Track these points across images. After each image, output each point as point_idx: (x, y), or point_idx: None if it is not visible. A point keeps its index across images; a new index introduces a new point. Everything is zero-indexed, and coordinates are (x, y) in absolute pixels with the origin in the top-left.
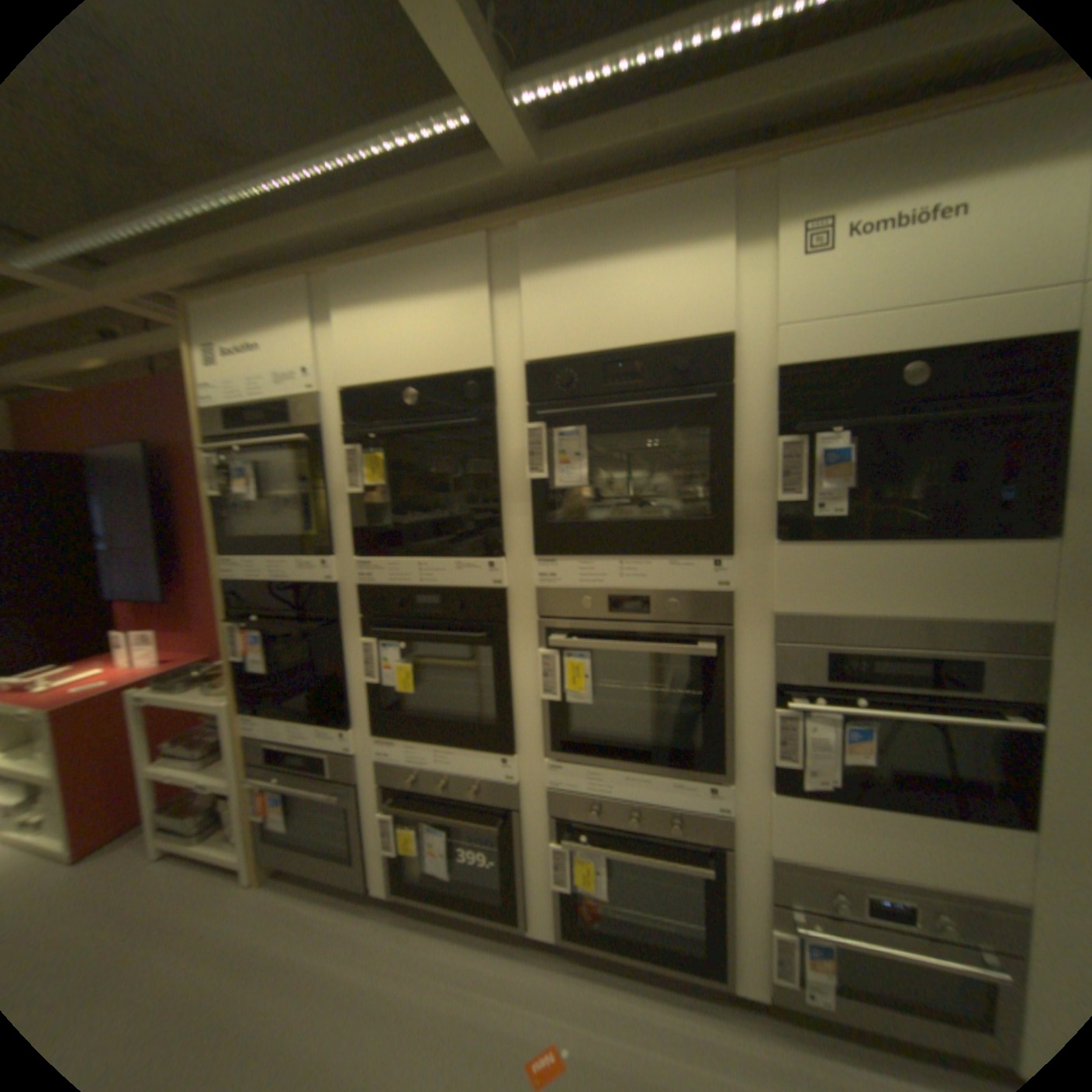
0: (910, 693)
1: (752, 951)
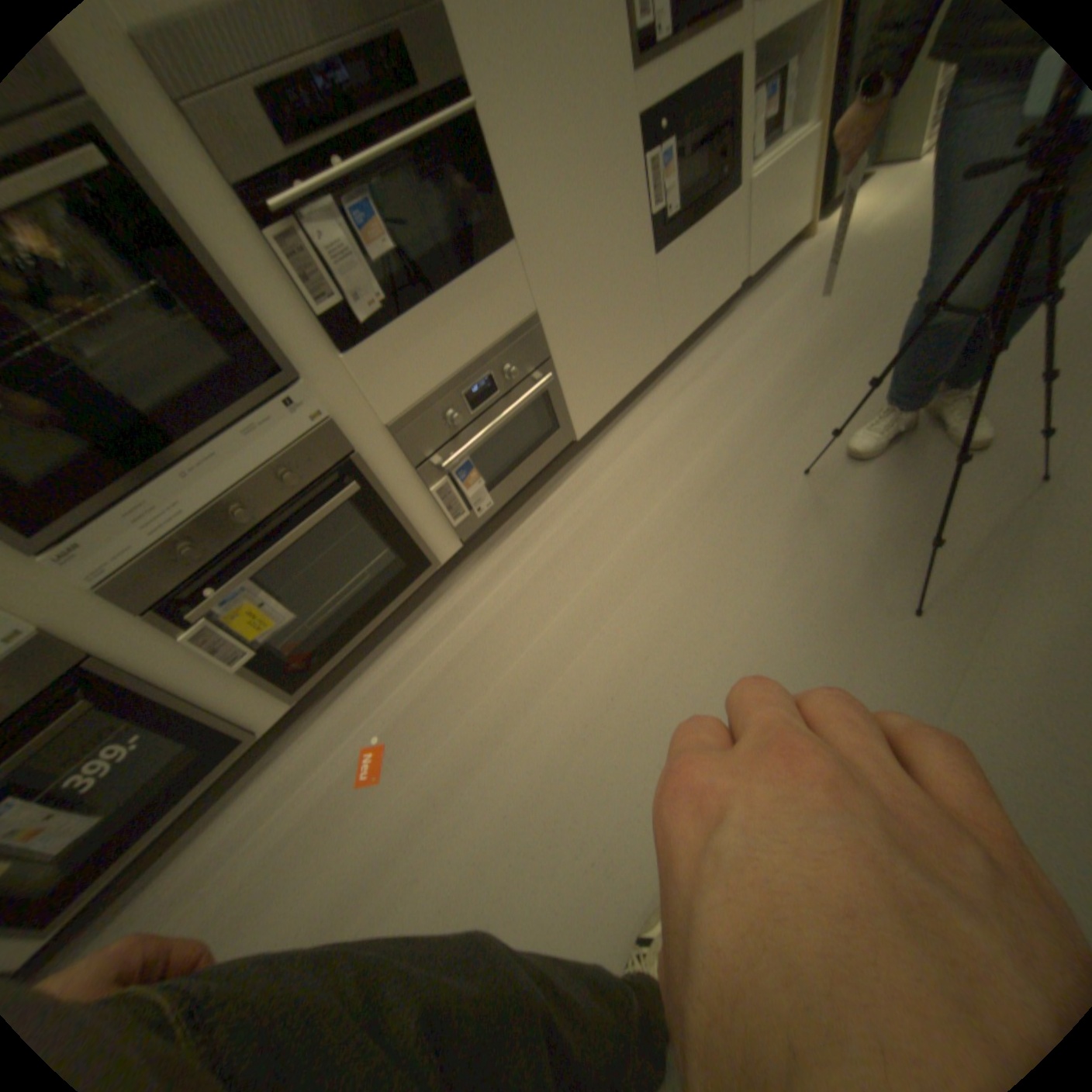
0: (364, 115)
1: (429, 520)
